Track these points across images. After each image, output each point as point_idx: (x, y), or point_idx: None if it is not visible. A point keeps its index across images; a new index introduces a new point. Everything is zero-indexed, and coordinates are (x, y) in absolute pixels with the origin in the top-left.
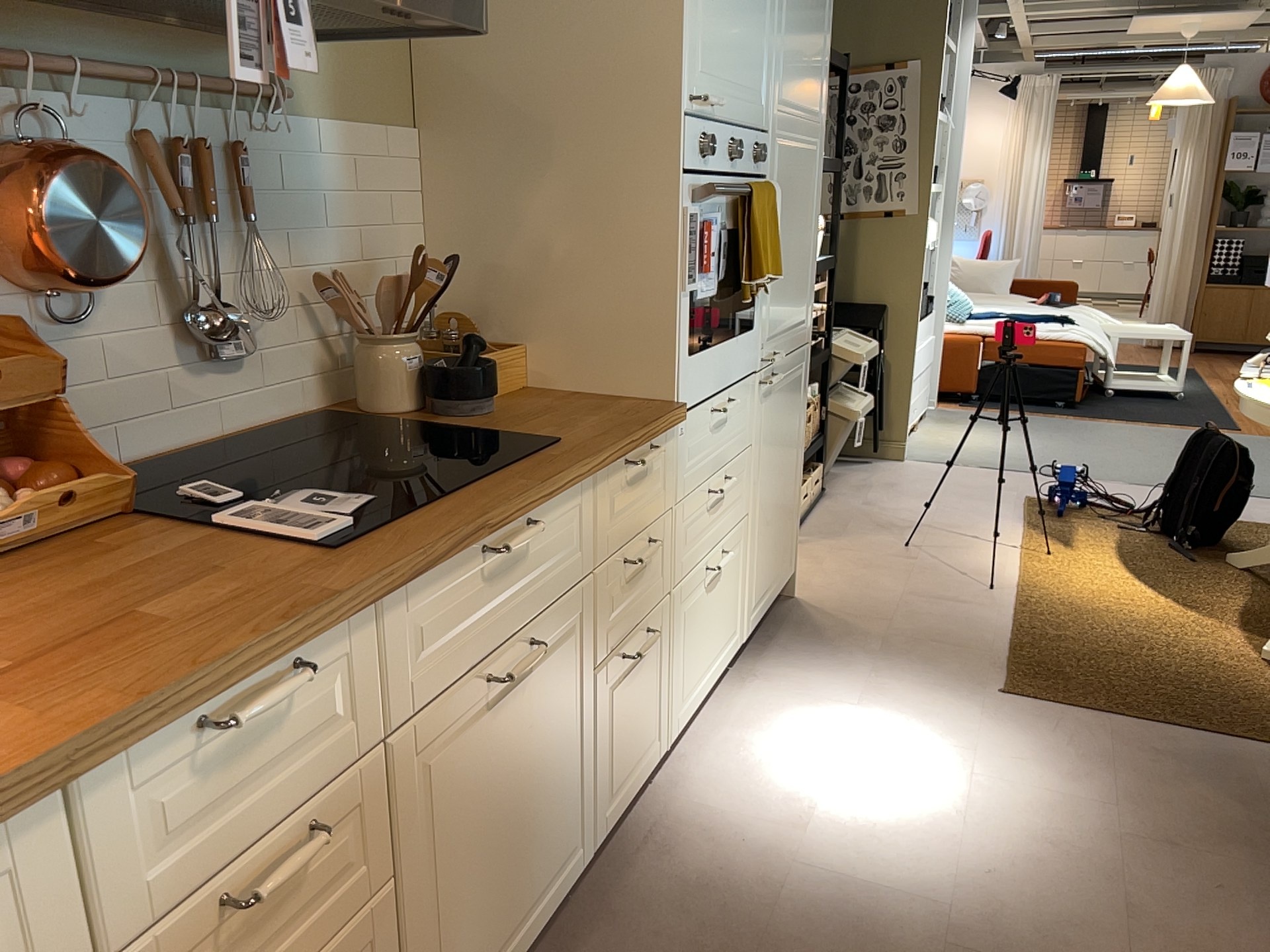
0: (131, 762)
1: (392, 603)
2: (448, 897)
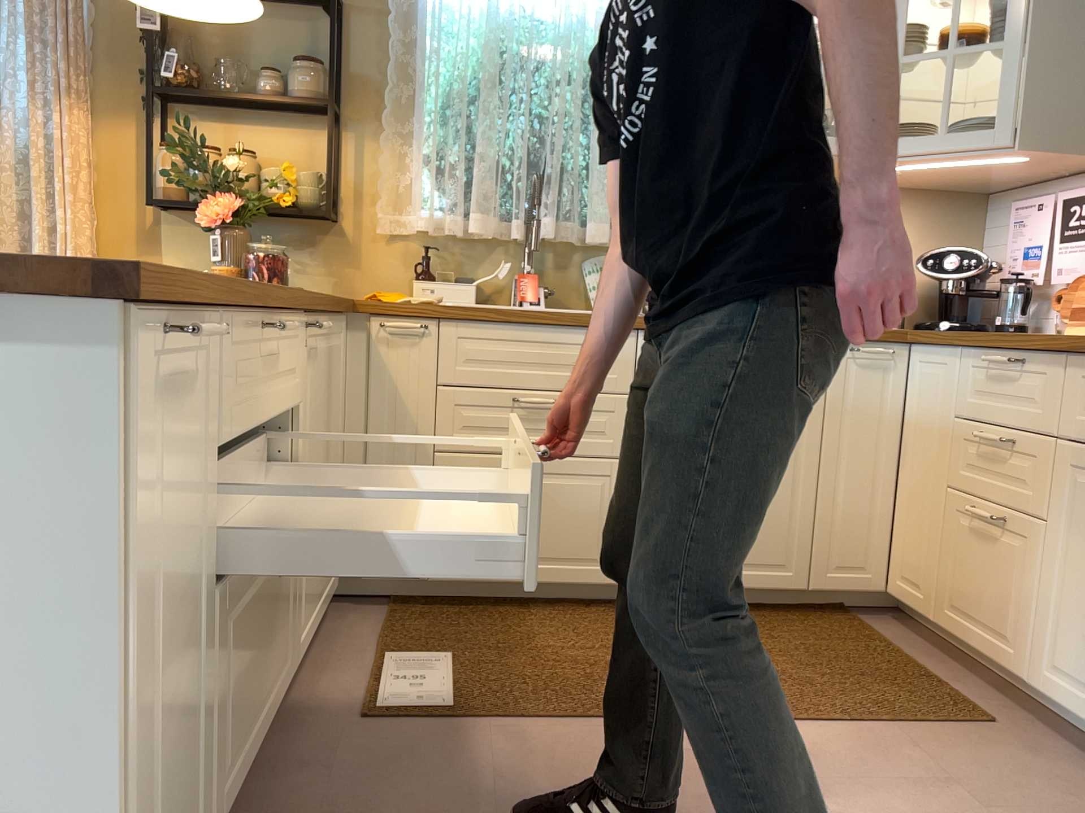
0: (977, 357)
1: (1078, 365)
2: (1078, 591)
